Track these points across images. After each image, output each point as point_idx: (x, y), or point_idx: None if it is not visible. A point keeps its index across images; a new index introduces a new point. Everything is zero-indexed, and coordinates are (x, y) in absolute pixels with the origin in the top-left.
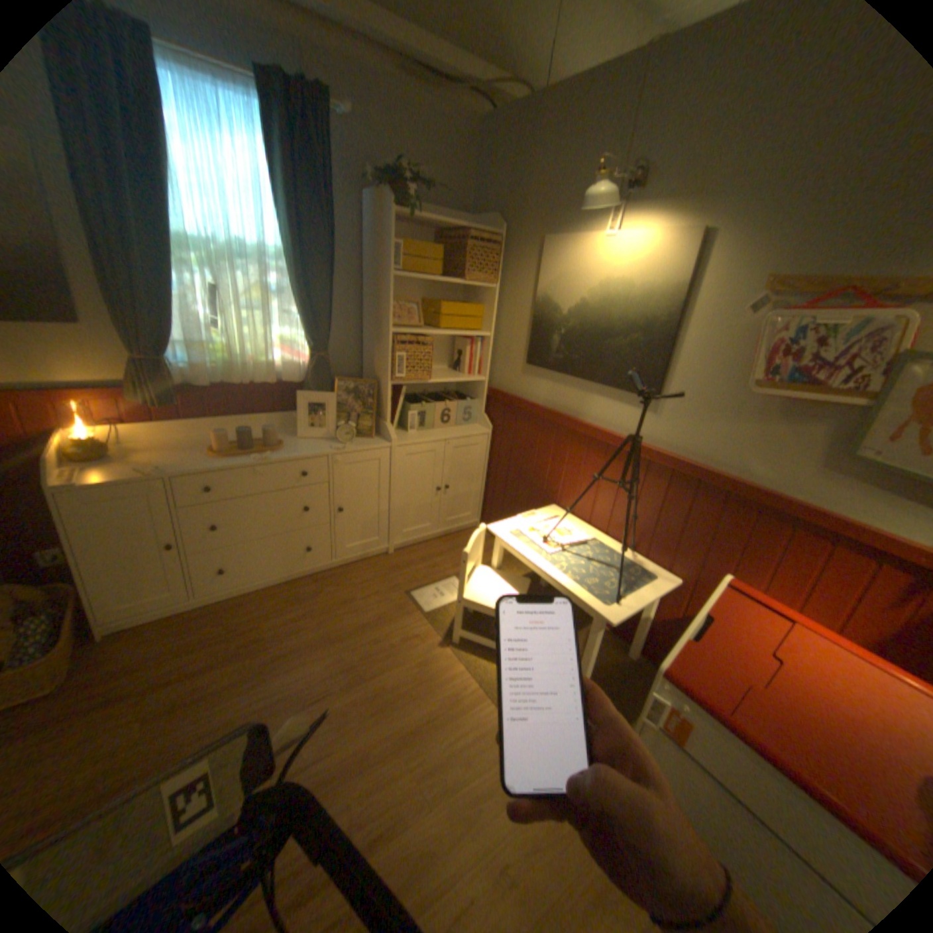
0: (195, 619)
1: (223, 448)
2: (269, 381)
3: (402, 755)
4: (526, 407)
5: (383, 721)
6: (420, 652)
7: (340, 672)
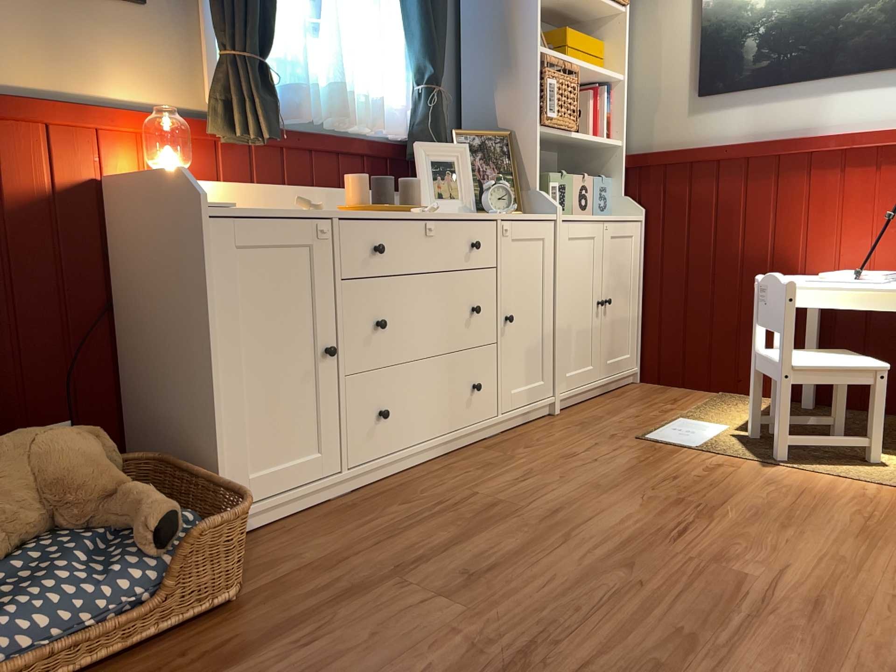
0: (357, 503)
1: (365, 200)
2: (378, 125)
3: (881, 546)
4: (712, 153)
5: (804, 528)
6: (747, 473)
7: (668, 505)
